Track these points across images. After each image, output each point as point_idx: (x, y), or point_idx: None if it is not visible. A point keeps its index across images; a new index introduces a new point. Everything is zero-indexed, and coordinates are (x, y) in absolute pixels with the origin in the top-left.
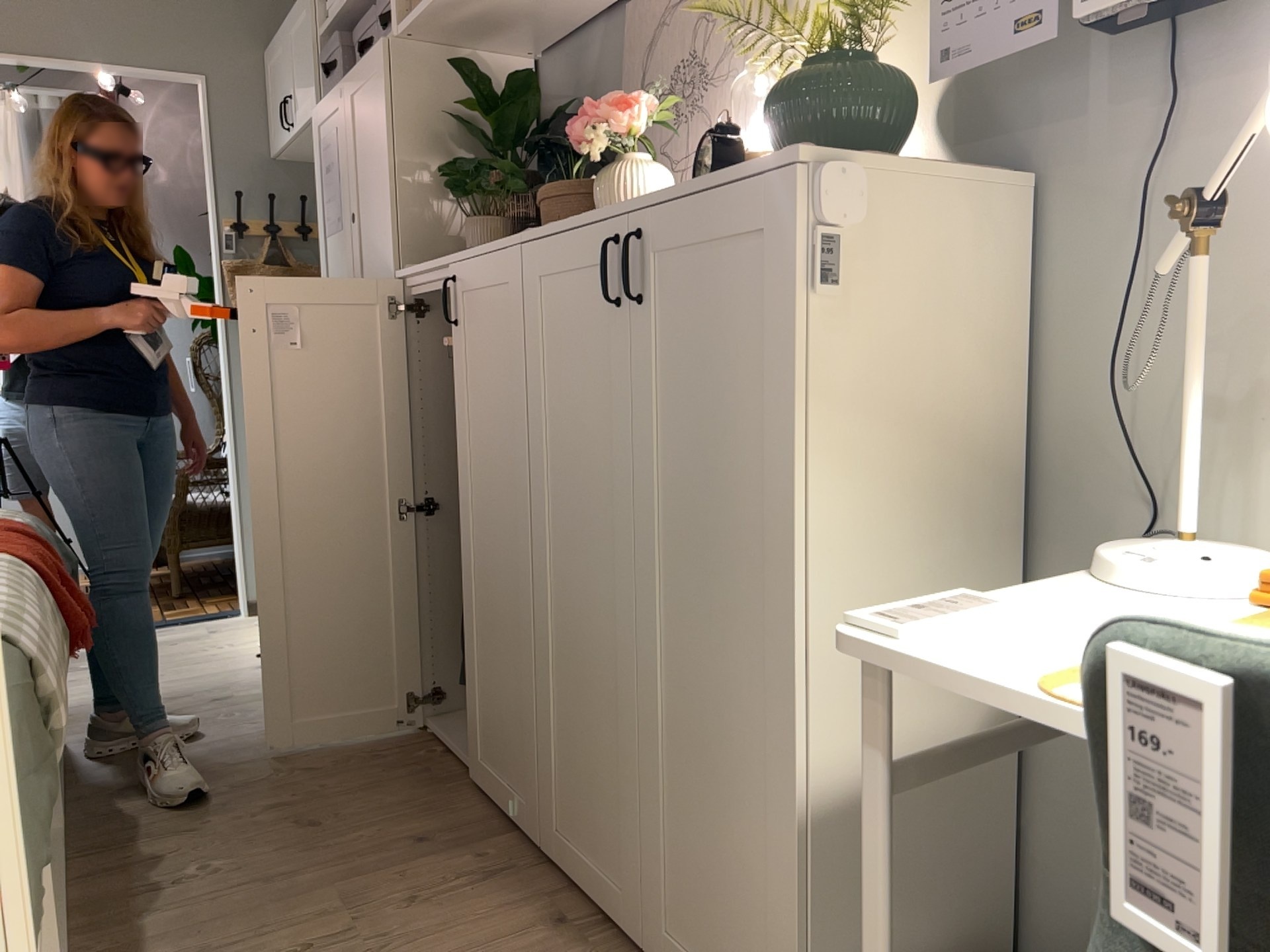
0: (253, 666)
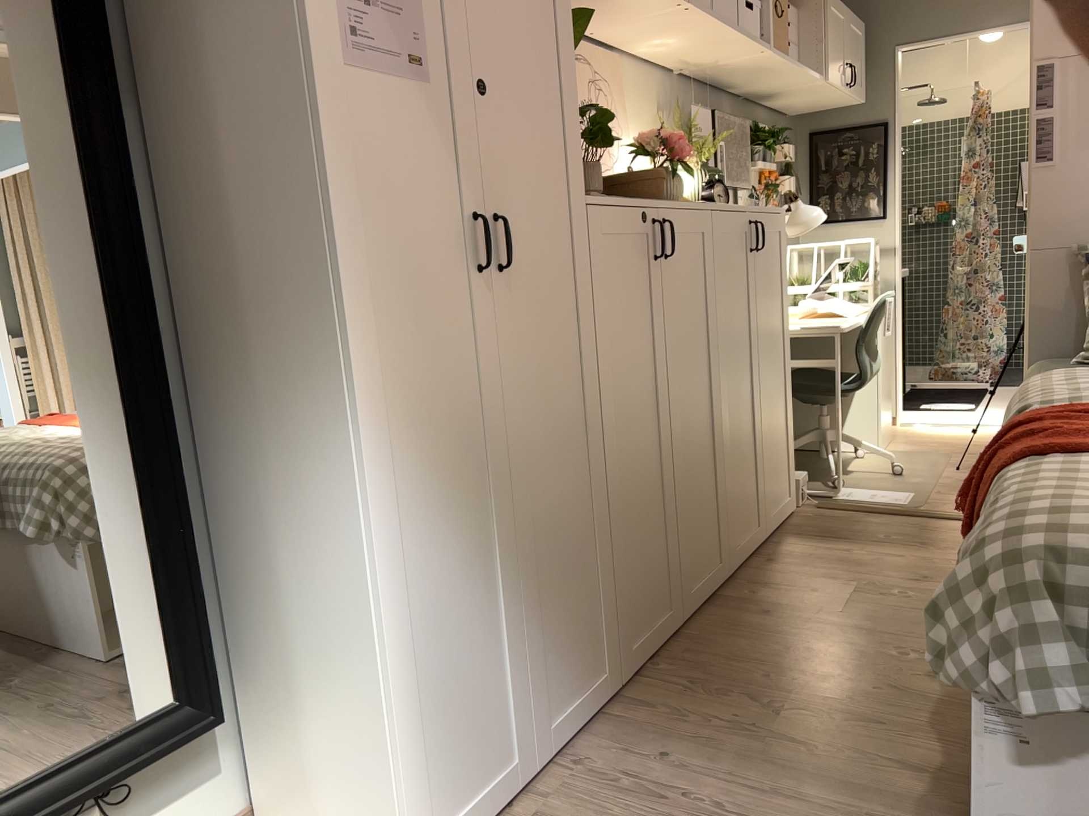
0: None
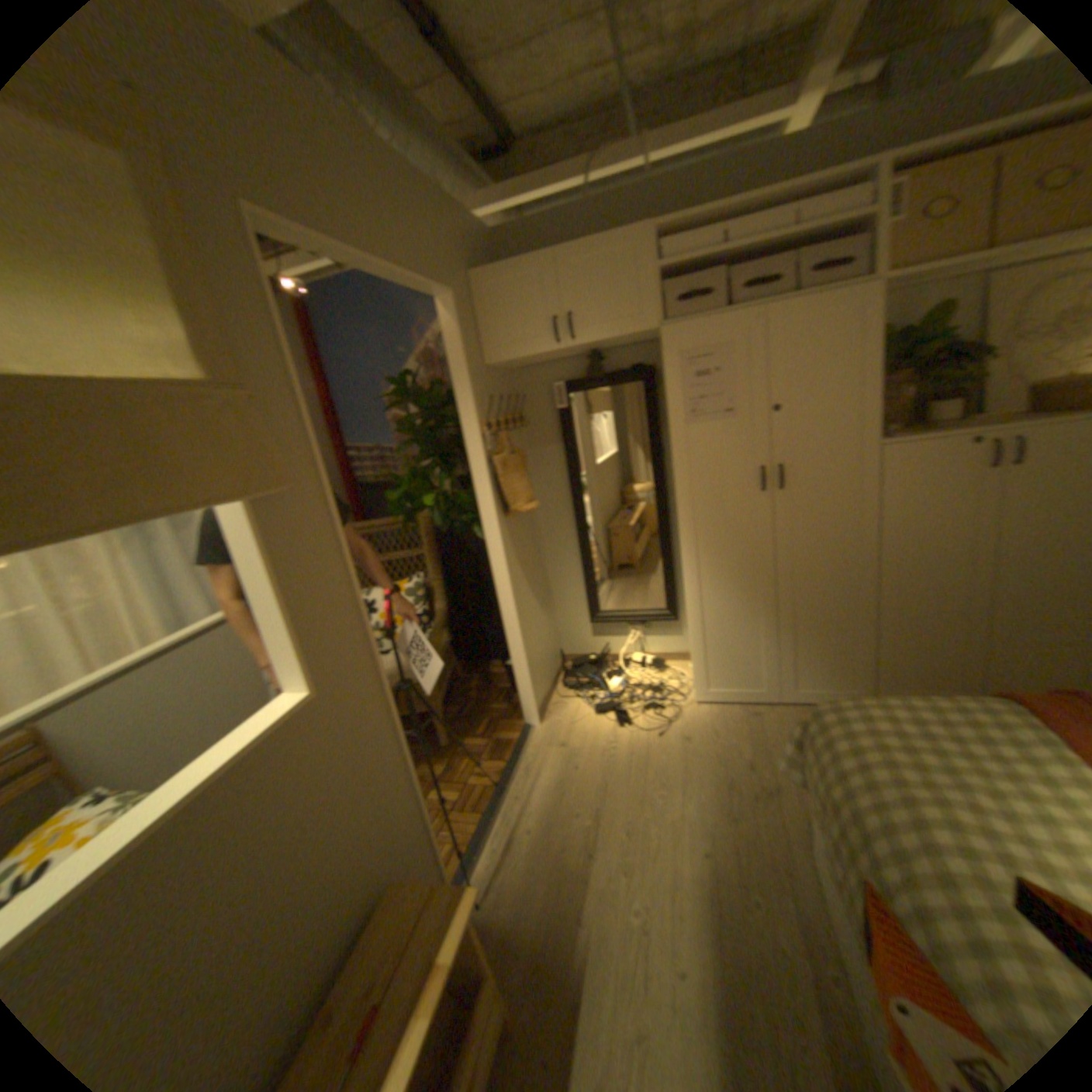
0: (681, 743)
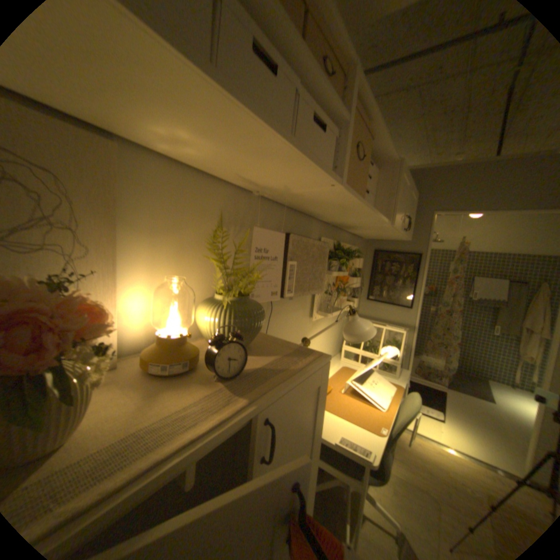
0: None
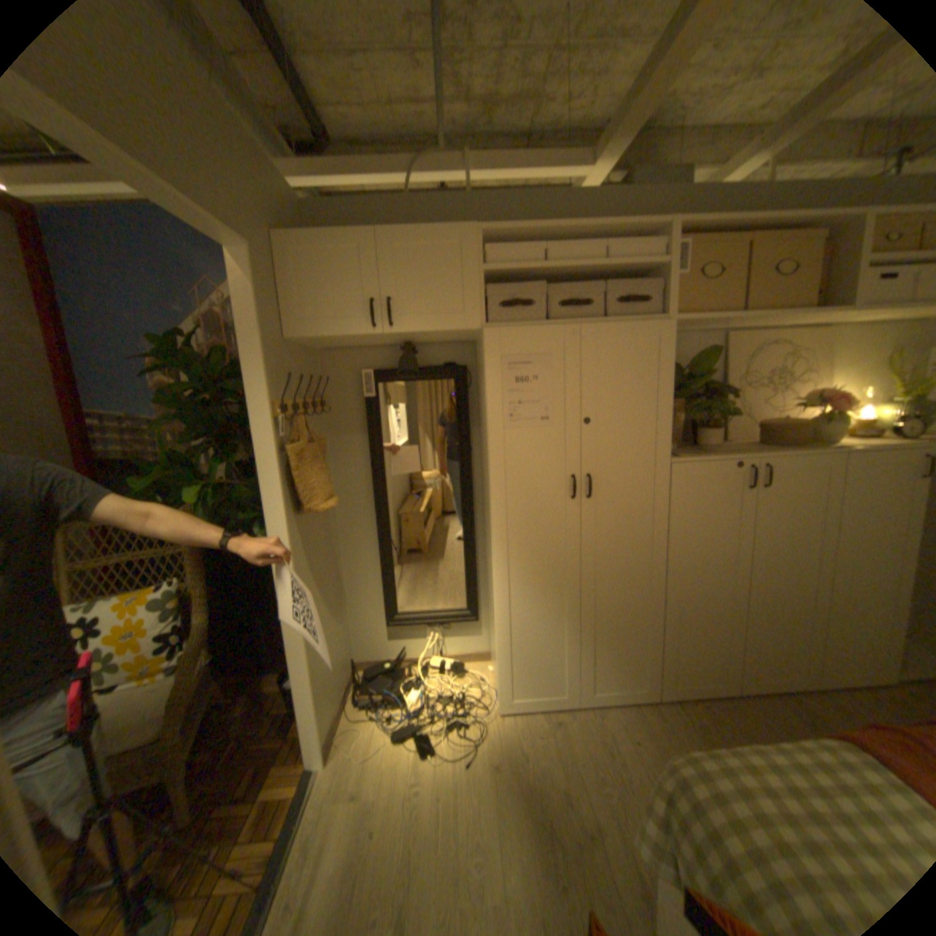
0: (489, 775)
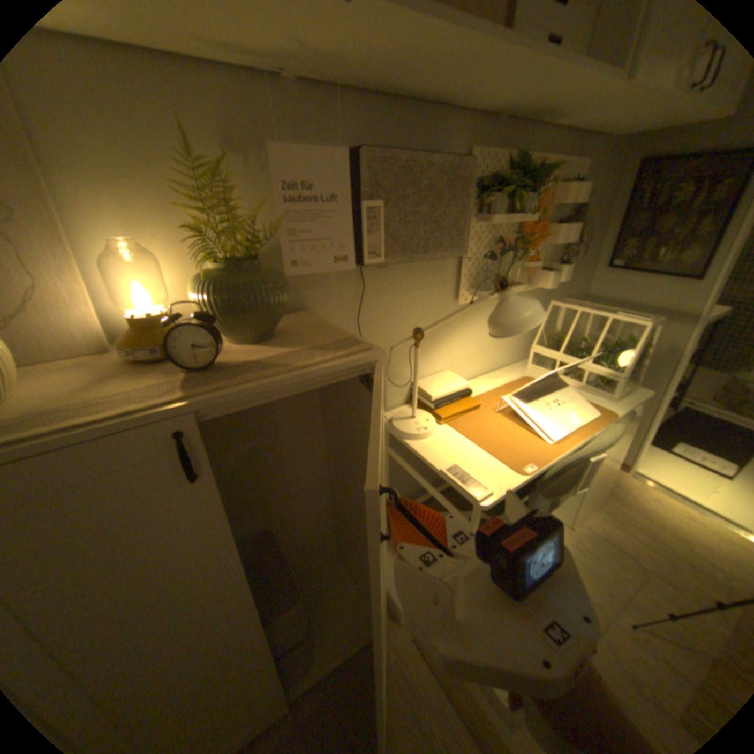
0: None
